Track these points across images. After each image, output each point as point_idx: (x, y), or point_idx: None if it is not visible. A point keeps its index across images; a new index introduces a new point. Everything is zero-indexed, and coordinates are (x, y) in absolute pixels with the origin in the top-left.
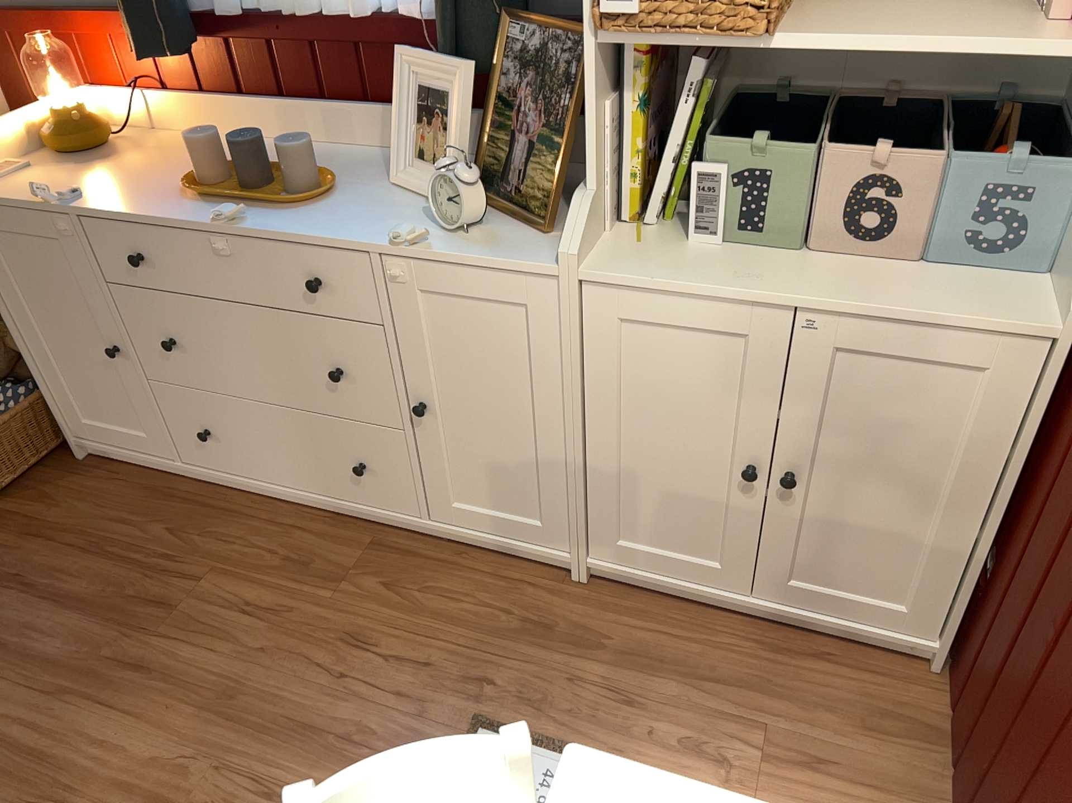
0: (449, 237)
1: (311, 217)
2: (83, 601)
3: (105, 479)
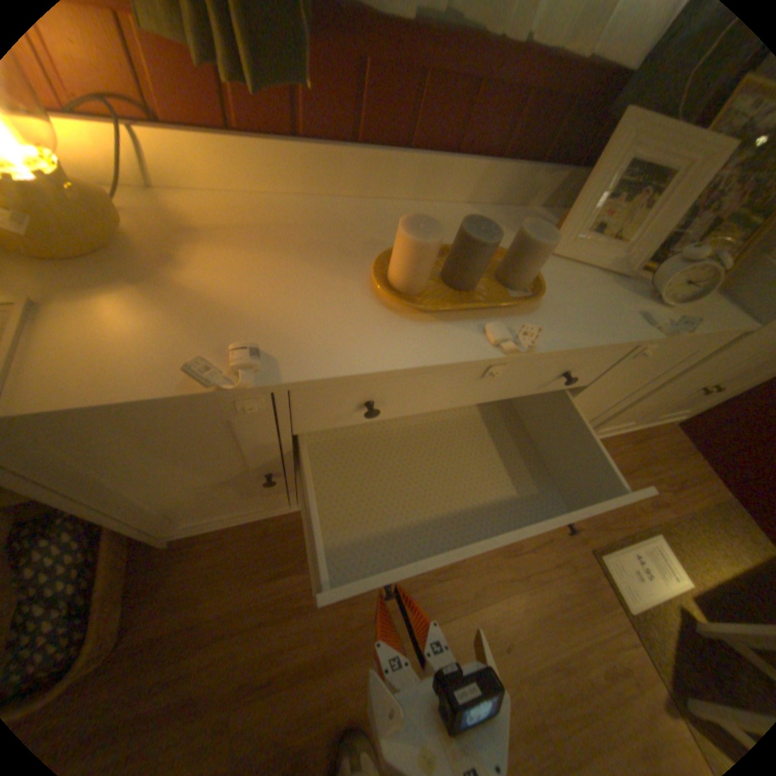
0: (680, 312)
1: (555, 312)
2: (325, 670)
3: (207, 557)
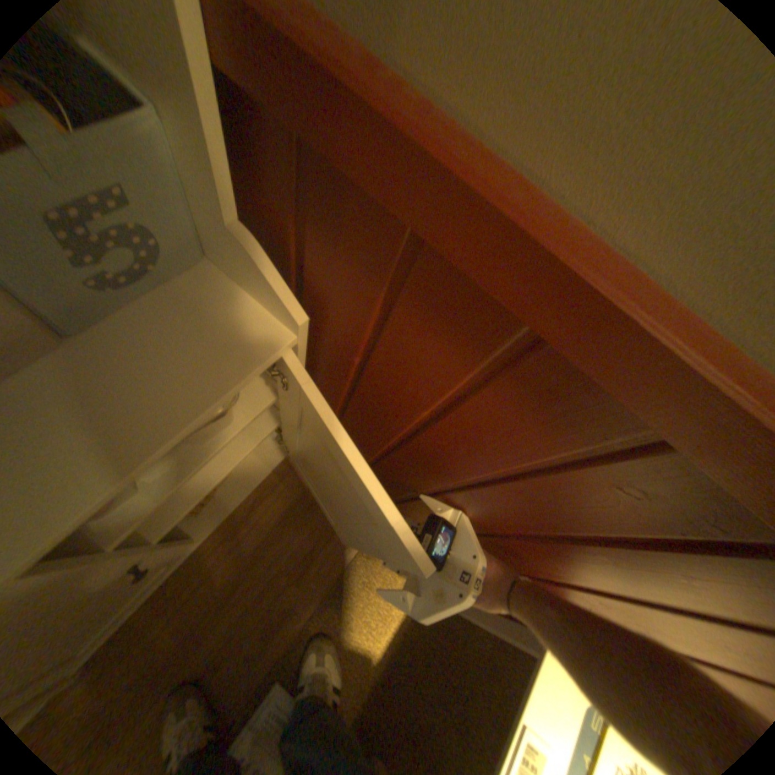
0: None
1: None
2: None
3: None
